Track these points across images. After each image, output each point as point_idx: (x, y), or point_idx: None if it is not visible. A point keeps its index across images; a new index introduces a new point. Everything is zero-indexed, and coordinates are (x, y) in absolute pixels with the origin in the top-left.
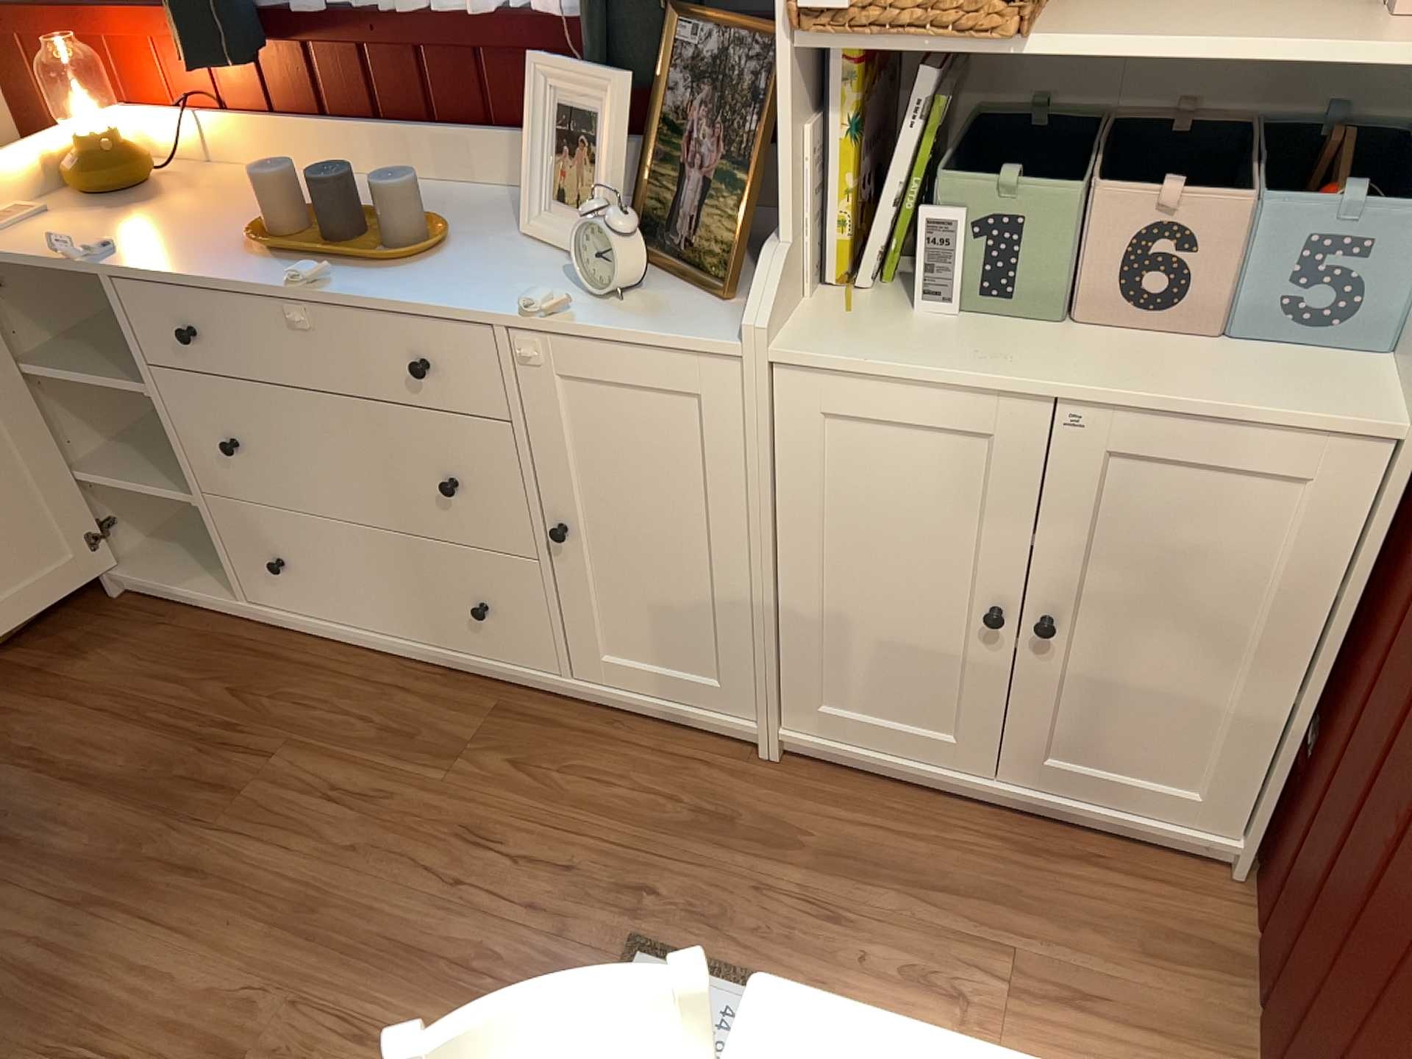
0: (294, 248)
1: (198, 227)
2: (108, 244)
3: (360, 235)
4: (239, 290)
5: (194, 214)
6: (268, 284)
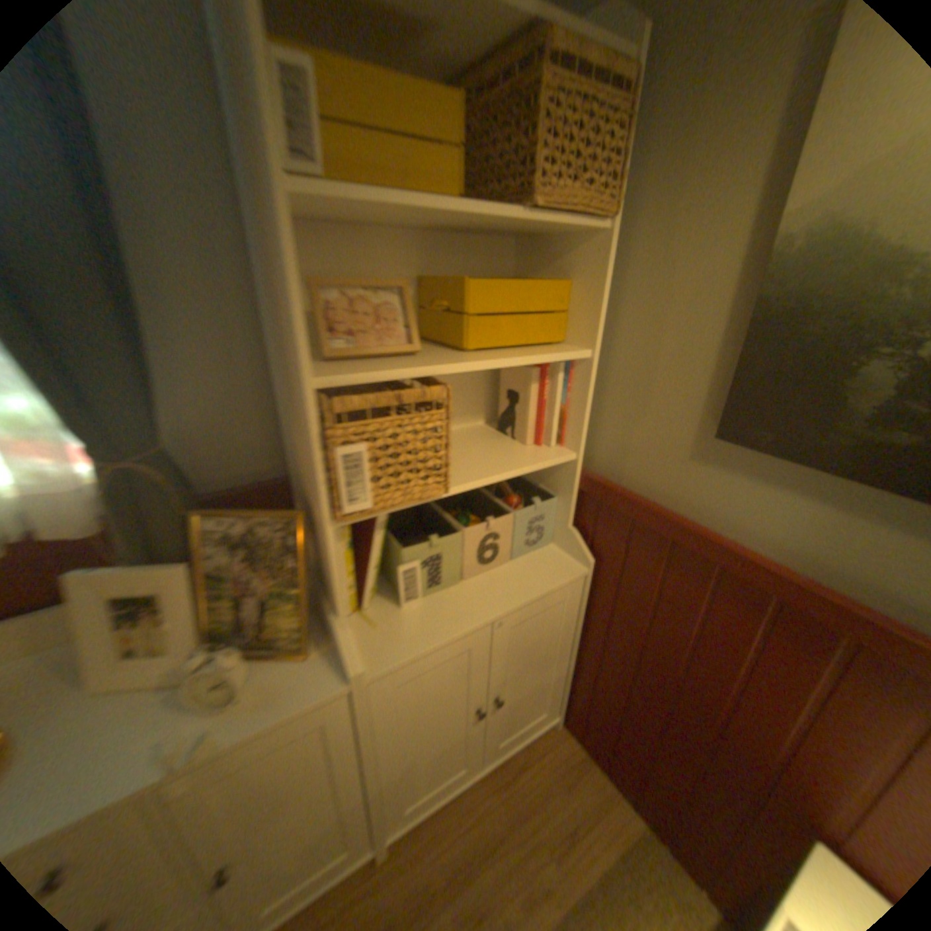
0: None
1: None
2: None
3: None
4: None
5: None
6: None
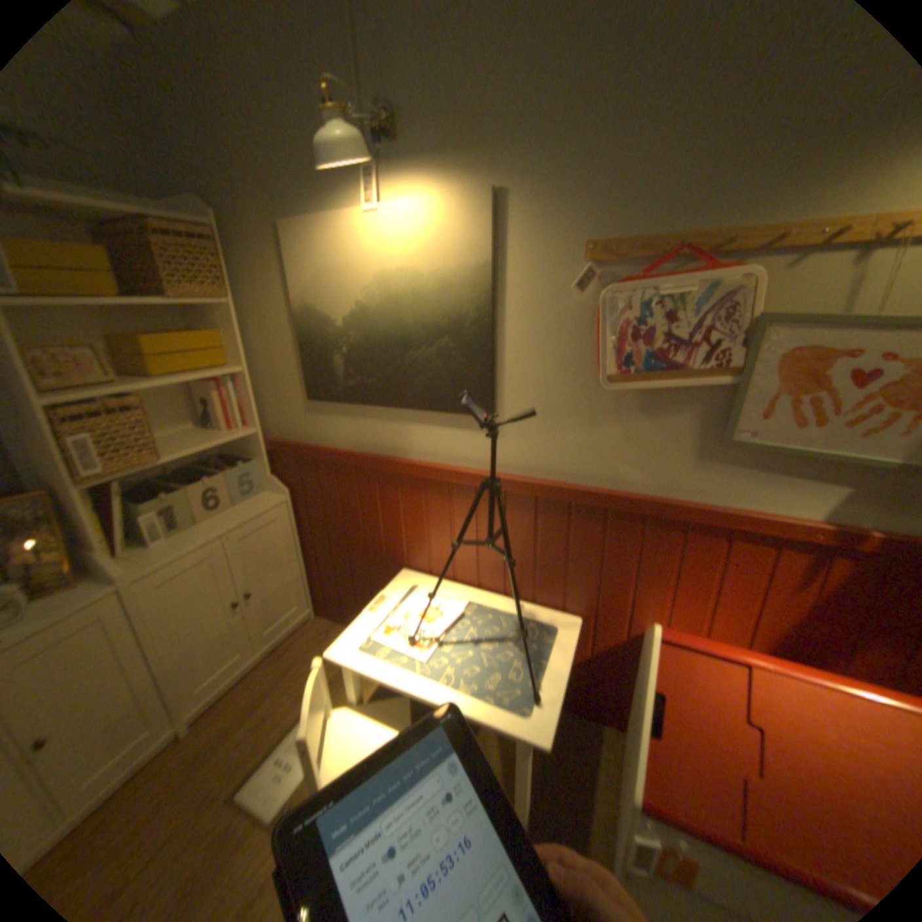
0: None
1: None
2: None
3: None
4: None
5: None
6: None
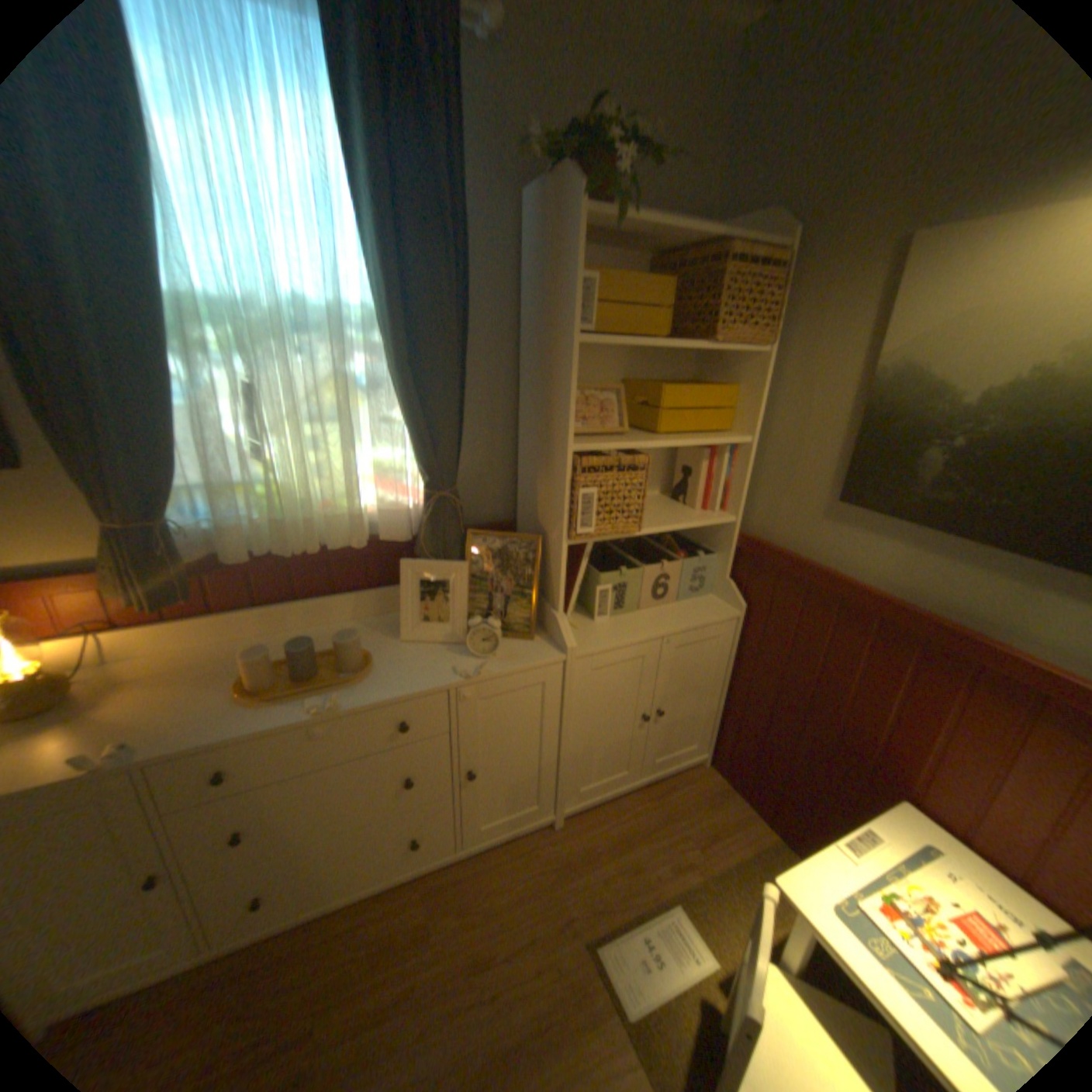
0: (289, 695)
1: (173, 708)
2: (120, 746)
3: (318, 672)
4: (267, 734)
5: (152, 701)
6: (290, 721)
